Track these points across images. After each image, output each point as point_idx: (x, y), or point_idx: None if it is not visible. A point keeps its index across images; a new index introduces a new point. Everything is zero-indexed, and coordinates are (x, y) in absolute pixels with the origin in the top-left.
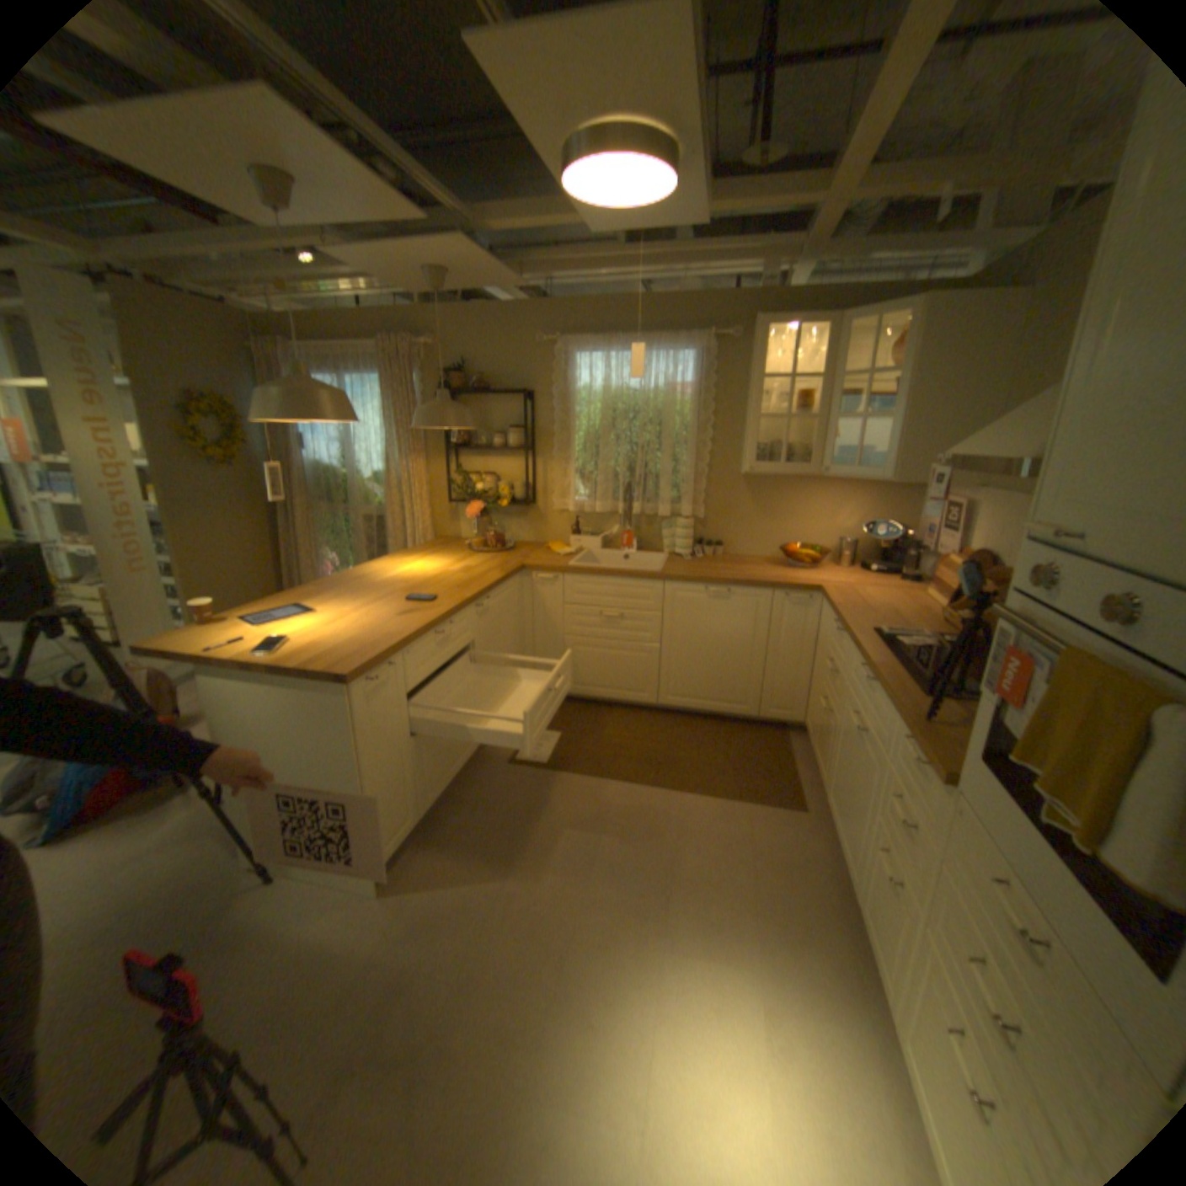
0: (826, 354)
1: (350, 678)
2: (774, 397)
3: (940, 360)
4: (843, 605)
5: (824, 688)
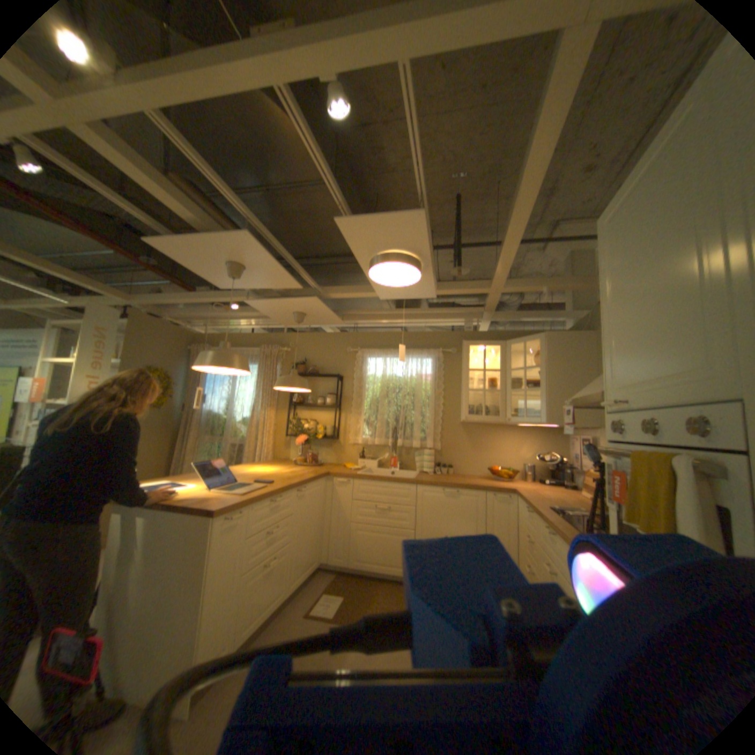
0: (500, 362)
1: (217, 512)
2: (475, 382)
3: (558, 362)
4: (529, 497)
5: (526, 560)
